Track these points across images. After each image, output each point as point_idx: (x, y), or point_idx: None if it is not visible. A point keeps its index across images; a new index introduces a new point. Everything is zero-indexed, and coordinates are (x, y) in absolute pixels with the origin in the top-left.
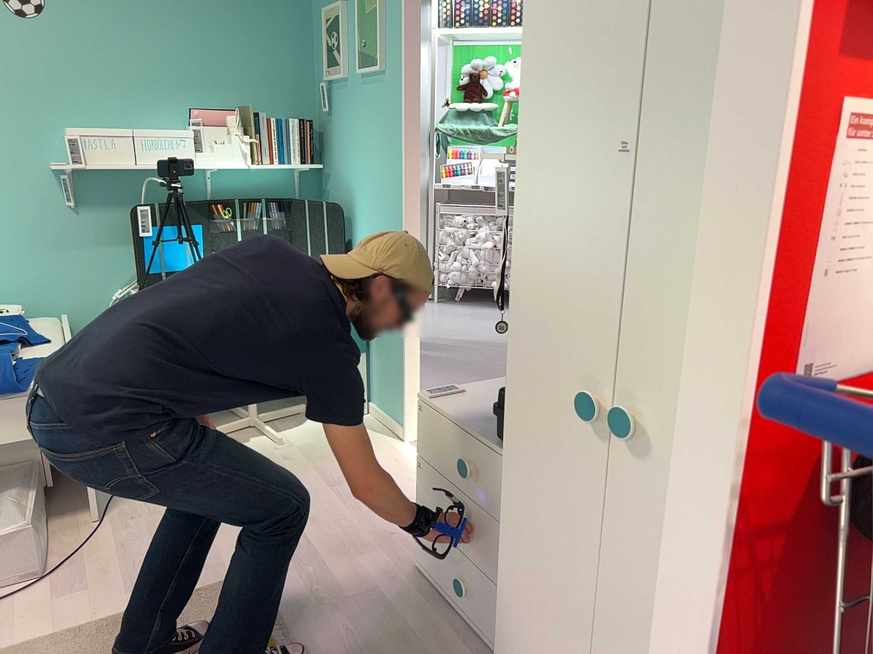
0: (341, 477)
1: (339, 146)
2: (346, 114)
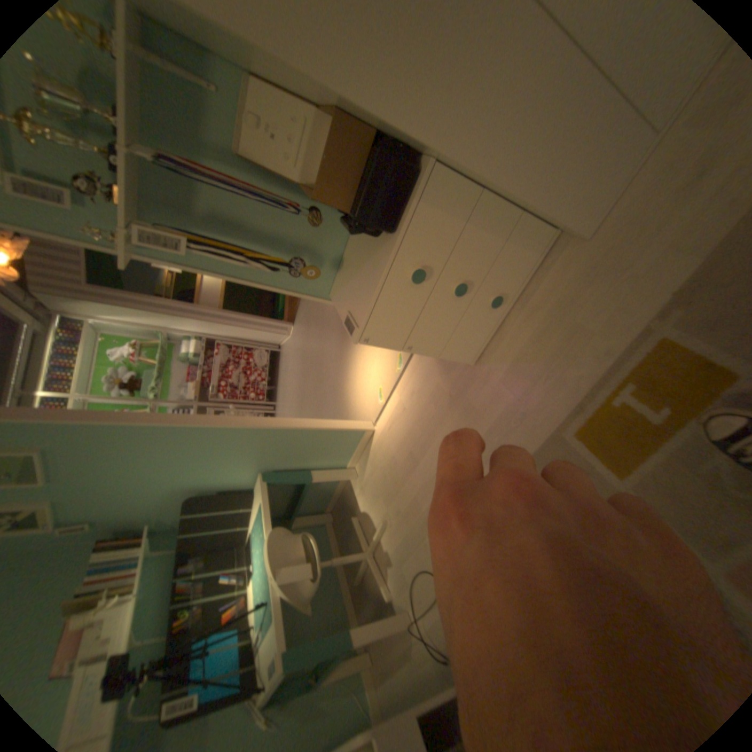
0: (407, 457)
1: (125, 507)
2: (89, 499)
